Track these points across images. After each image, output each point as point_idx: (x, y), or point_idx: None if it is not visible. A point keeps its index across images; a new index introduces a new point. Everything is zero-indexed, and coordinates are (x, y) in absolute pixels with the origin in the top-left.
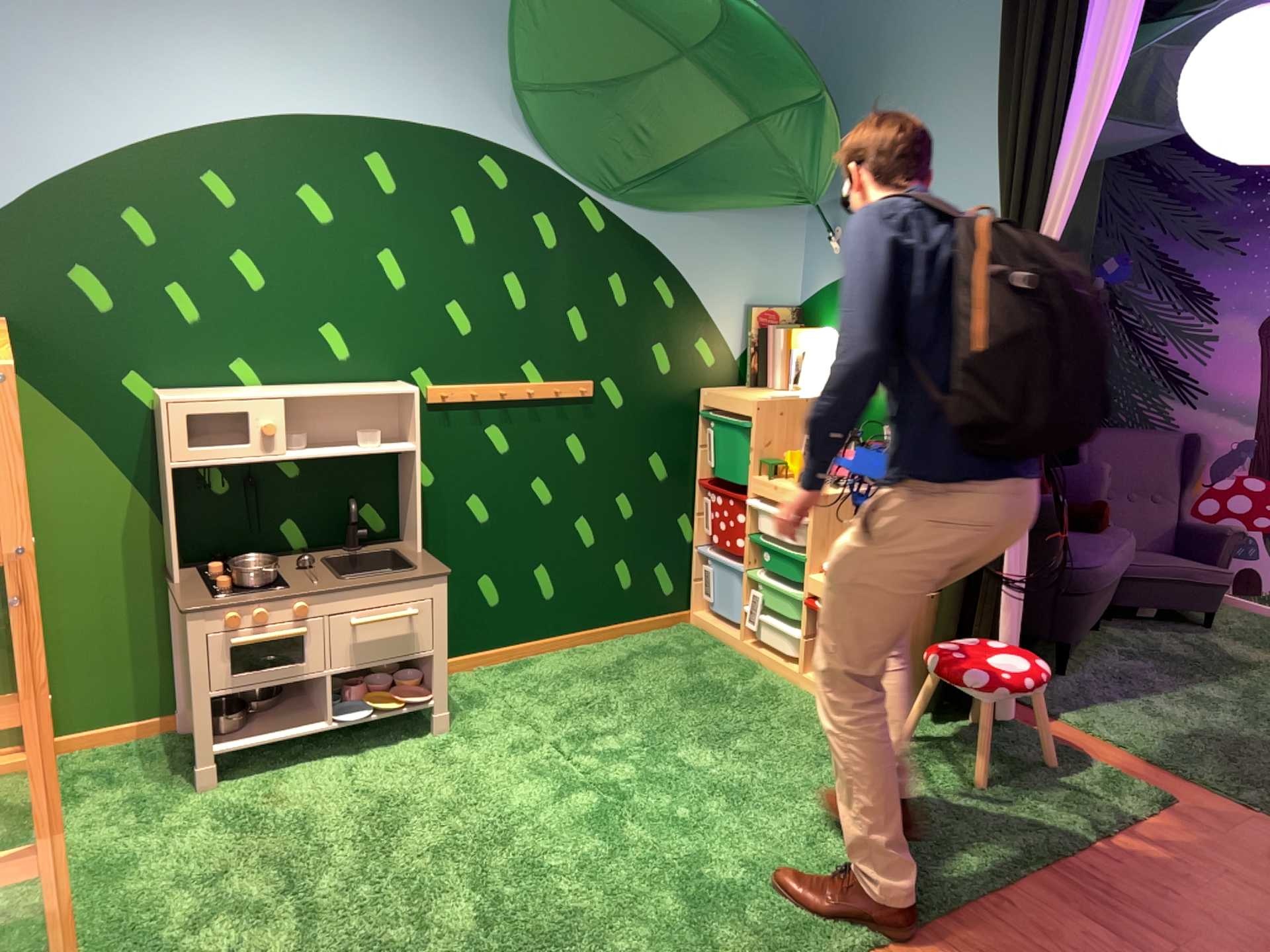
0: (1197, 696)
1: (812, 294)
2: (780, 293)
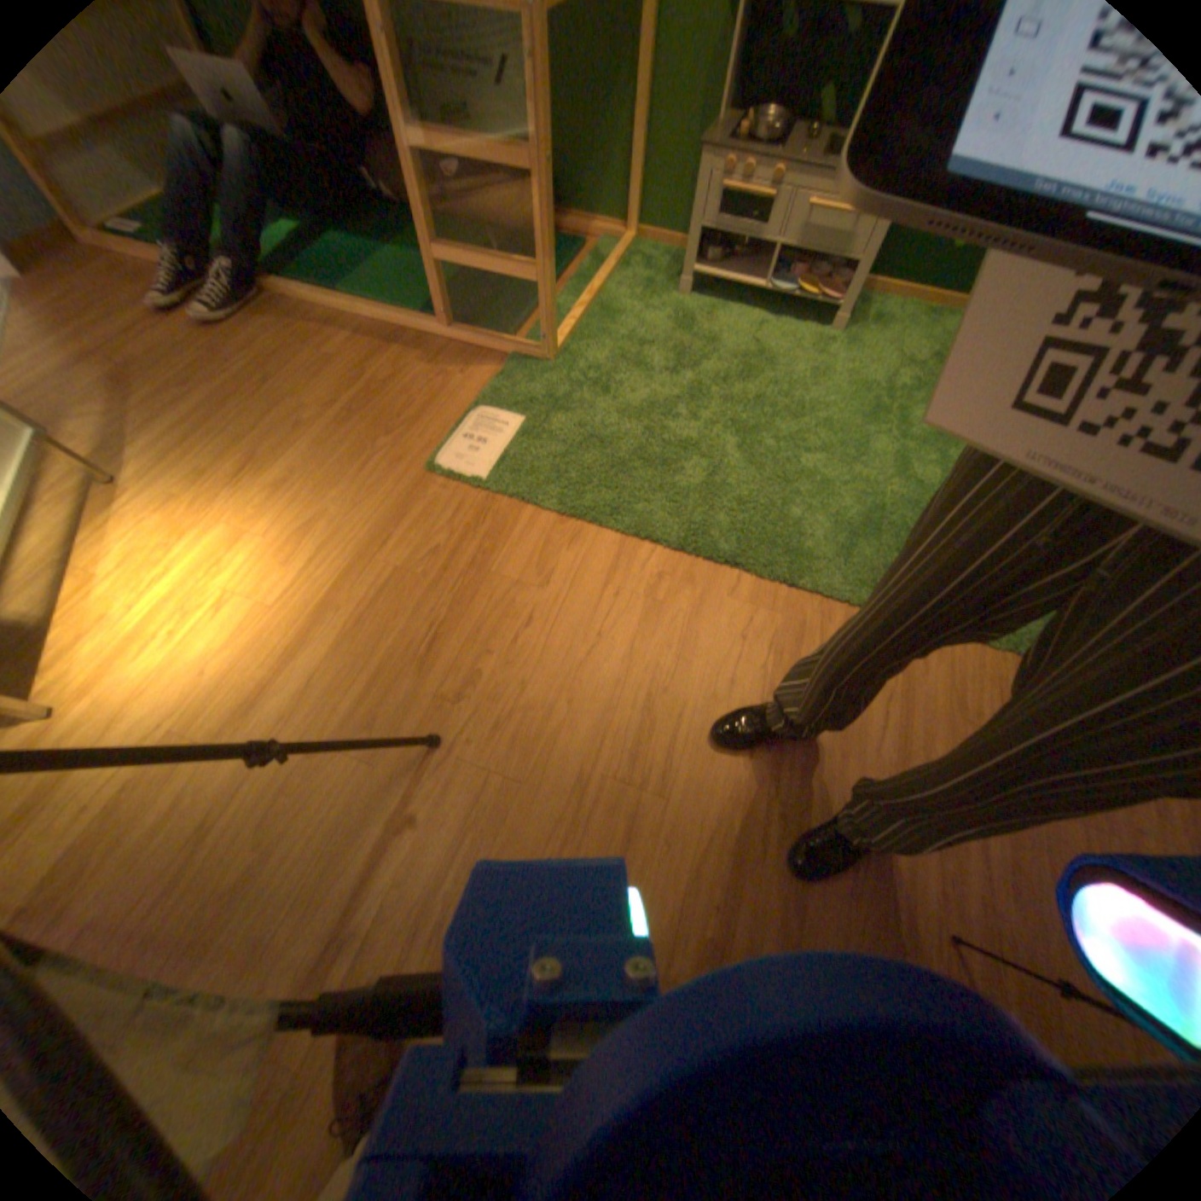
0: None
1: None
2: None
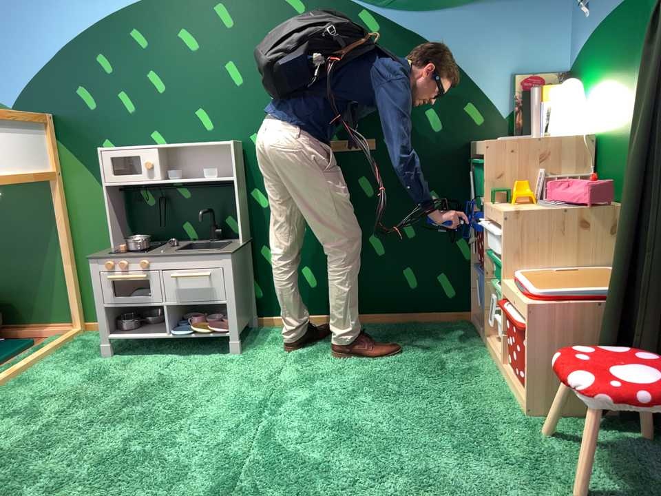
0: None
1: (576, 54)
2: (550, 59)
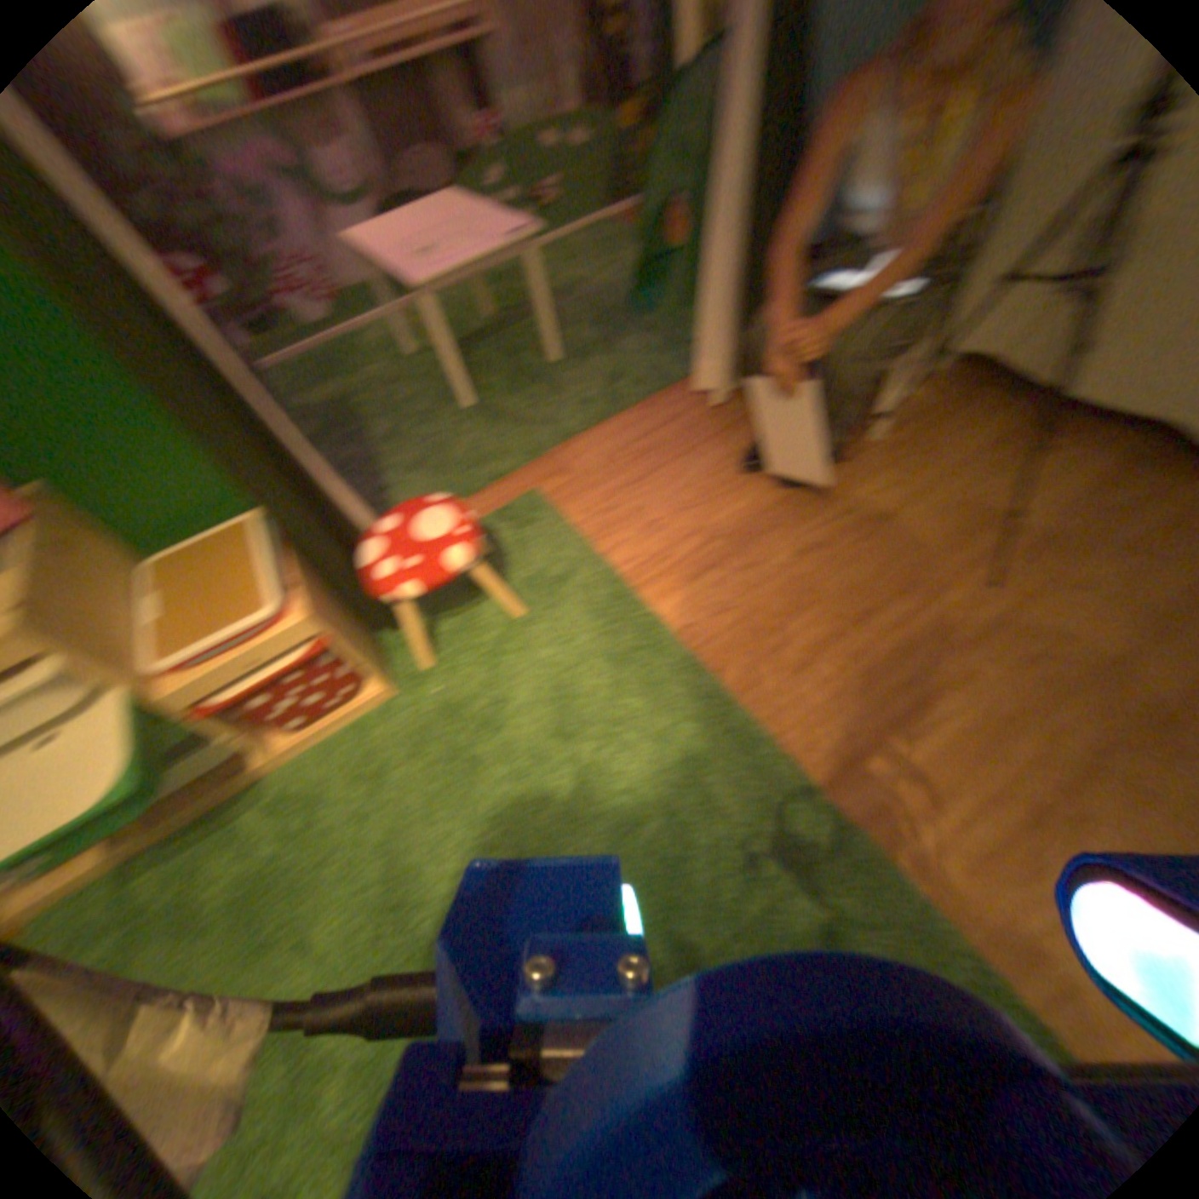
0: (395, 430)
1: None
2: None
